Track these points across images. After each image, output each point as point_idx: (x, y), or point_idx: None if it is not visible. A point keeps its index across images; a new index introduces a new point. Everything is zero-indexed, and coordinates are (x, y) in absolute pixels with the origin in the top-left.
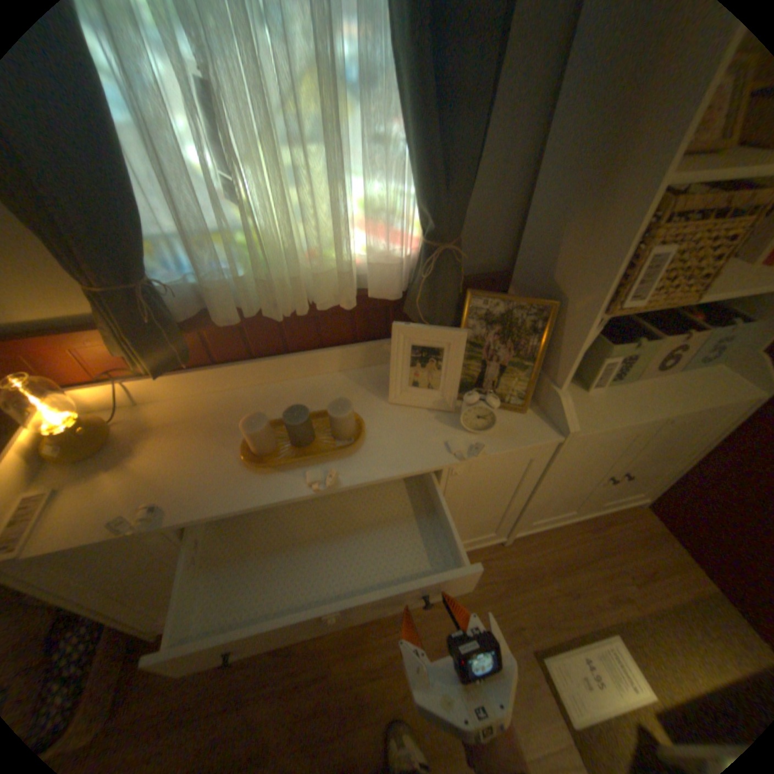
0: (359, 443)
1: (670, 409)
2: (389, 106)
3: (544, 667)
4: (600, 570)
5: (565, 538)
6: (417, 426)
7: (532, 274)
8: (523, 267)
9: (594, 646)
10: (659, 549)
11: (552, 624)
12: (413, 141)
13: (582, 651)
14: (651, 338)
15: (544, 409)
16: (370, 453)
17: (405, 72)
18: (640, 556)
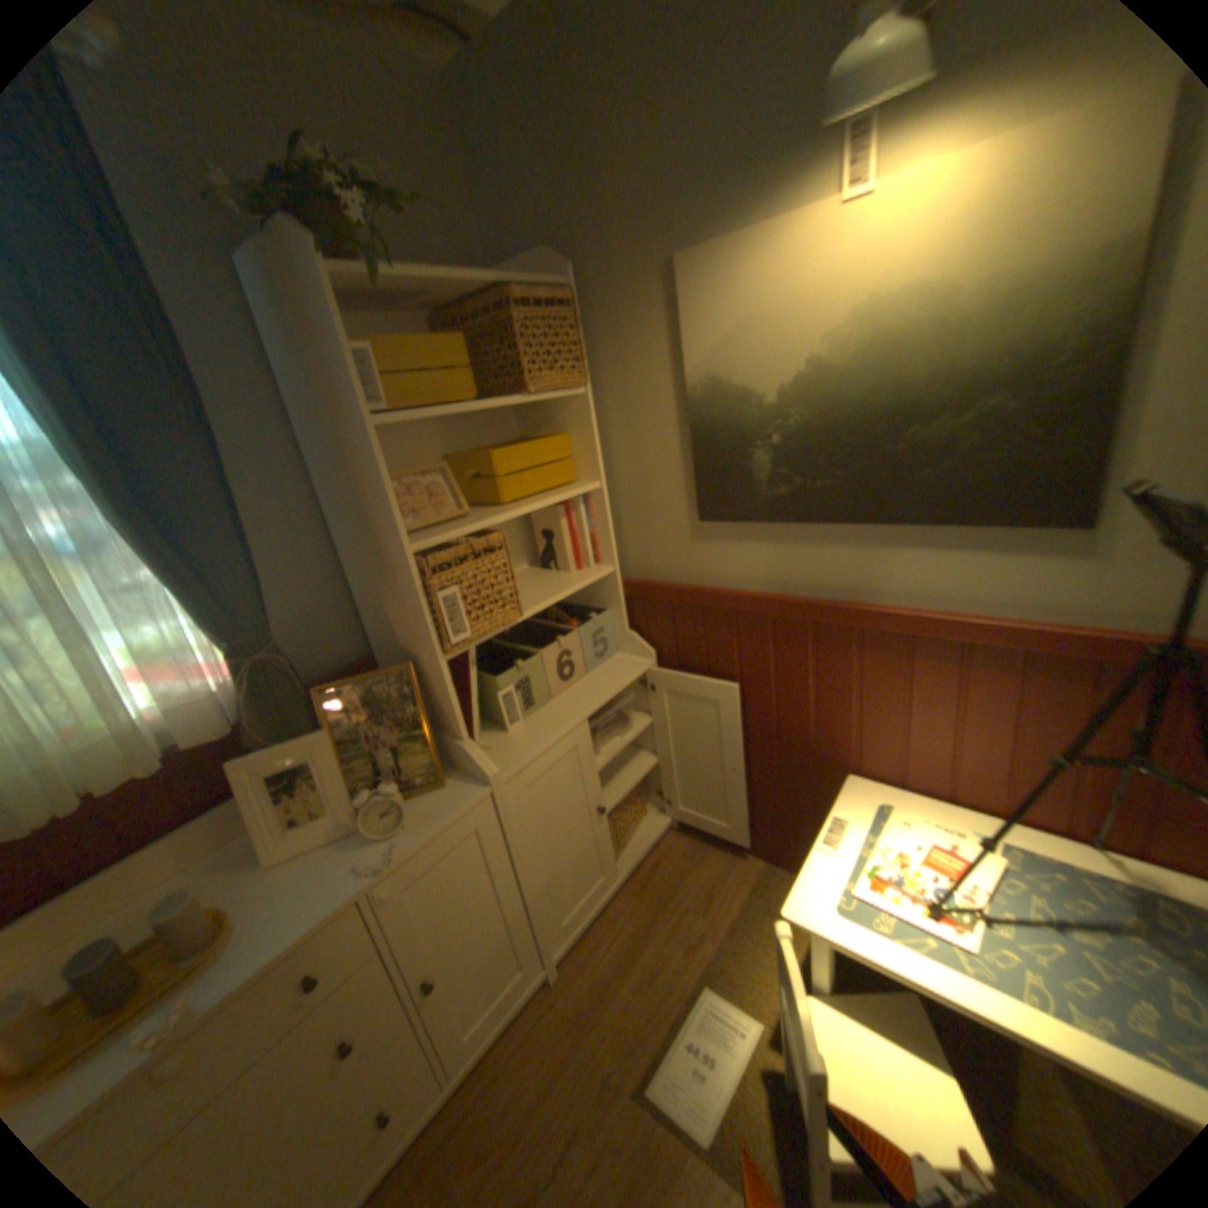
0: (220, 942)
1: (583, 709)
2: (125, 562)
3: (648, 1103)
4: (662, 928)
5: (615, 919)
6: (310, 875)
7: (386, 648)
8: (377, 645)
9: (688, 1024)
10: (705, 860)
11: (637, 1038)
12: (165, 583)
13: (678, 1042)
14: (529, 657)
15: (464, 771)
16: (243, 945)
17: (128, 537)
18: (692, 881)
